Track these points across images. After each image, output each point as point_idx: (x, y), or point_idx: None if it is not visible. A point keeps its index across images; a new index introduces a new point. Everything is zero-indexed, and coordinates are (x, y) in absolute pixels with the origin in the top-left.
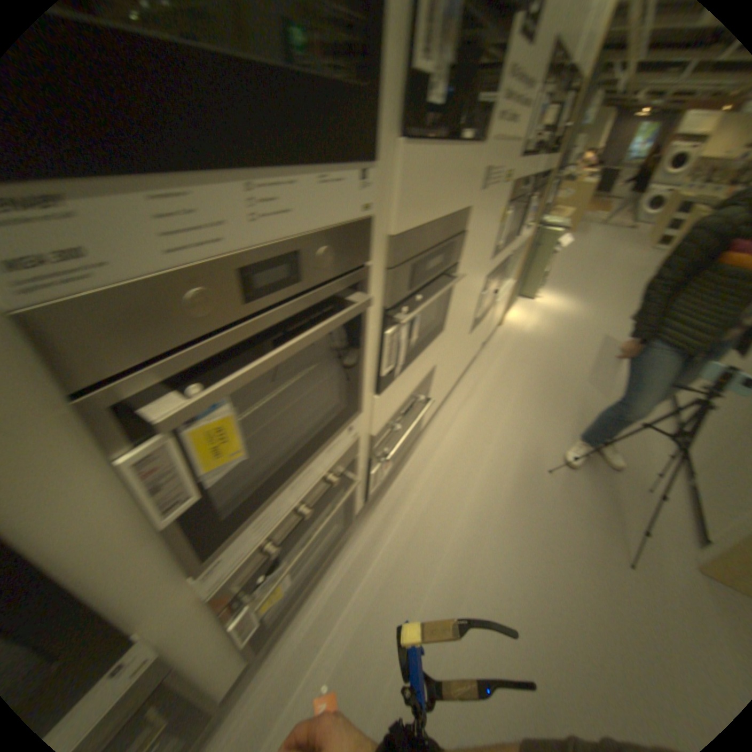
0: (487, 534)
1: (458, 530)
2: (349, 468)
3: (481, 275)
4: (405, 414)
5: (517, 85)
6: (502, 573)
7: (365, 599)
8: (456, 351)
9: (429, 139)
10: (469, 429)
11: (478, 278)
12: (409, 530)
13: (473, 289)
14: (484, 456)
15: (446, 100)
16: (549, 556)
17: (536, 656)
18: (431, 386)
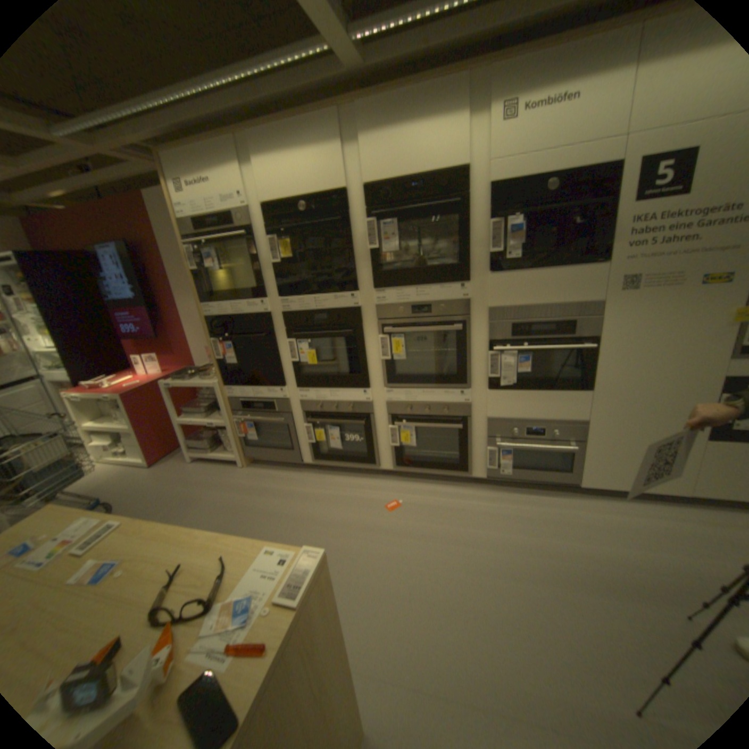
0: (542, 562)
1: (527, 542)
2: (463, 422)
3: (691, 367)
4: (534, 435)
5: (657, 222)
6: (517, 575)
7: (444, 506)
8: (656, 438)
9: (513, 271)
10: (651, 533)
11: (679, 367)
12: (499, 514)
13: (670, 375)
14: (631, 551)
15: (521, 256)
16: (568, 616)
17: (474, 601)
18: (589, 442)
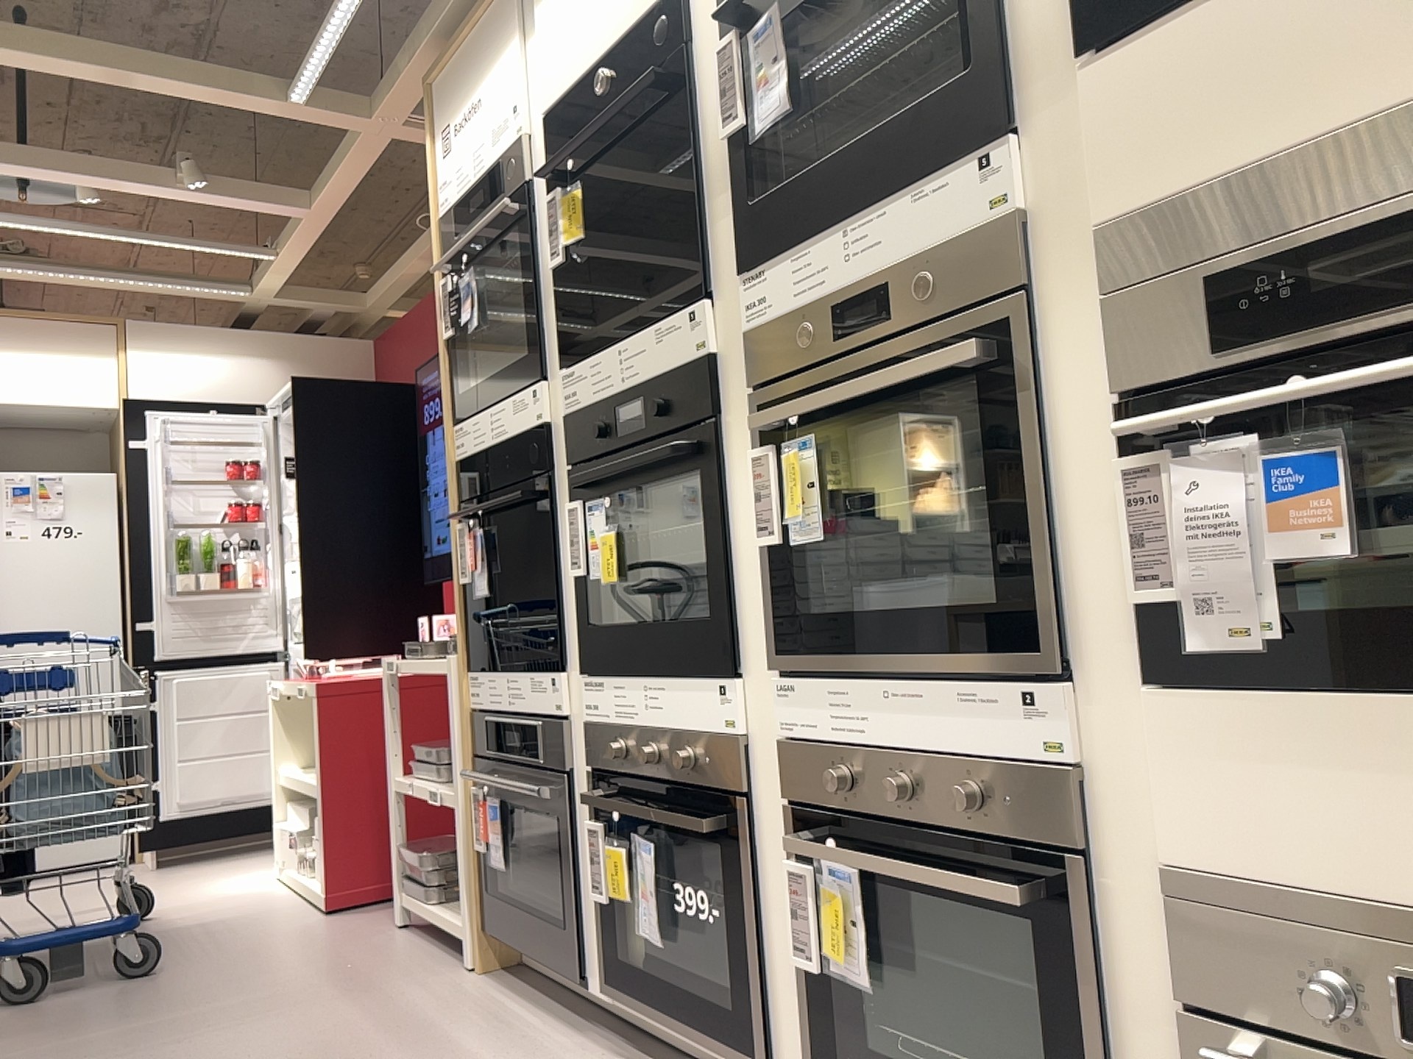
0: None
1: None
2: (1056, 874)
3: None
4: None
5: None
6: None
7: None
8: None
9: (1179, 7)
10: None
11: None
12: None
13: None
14: None
15: None
16: None
17: None
18: None
